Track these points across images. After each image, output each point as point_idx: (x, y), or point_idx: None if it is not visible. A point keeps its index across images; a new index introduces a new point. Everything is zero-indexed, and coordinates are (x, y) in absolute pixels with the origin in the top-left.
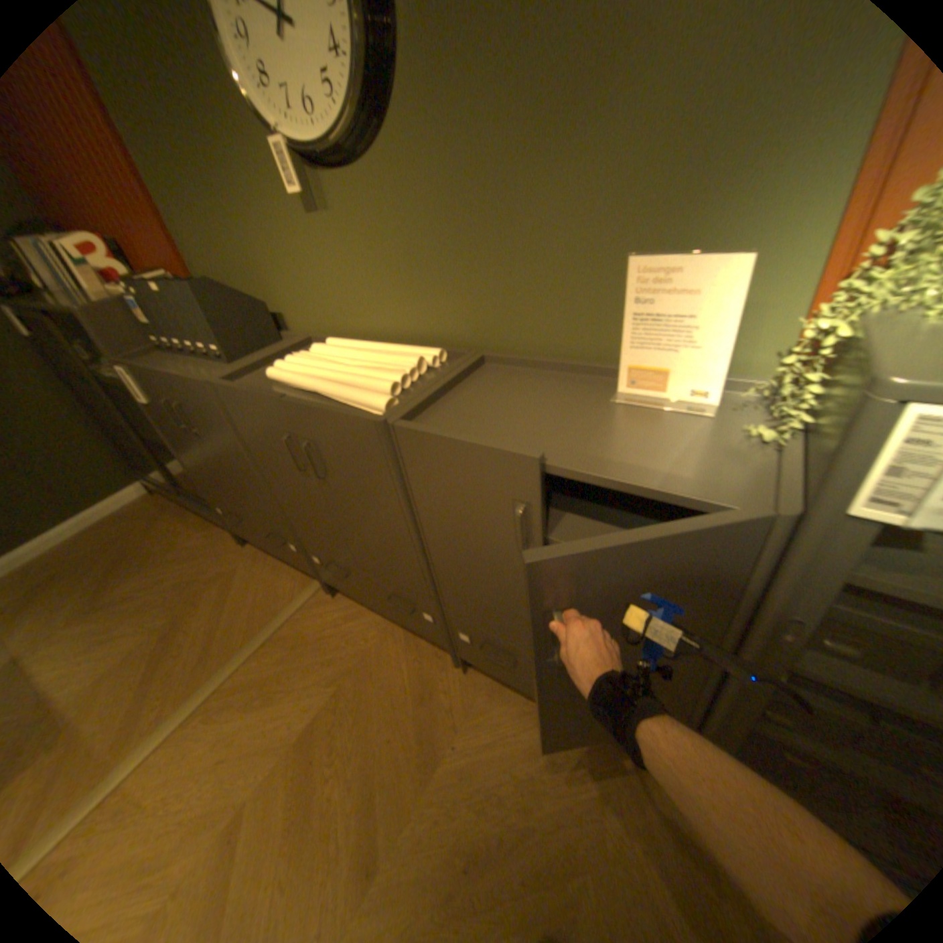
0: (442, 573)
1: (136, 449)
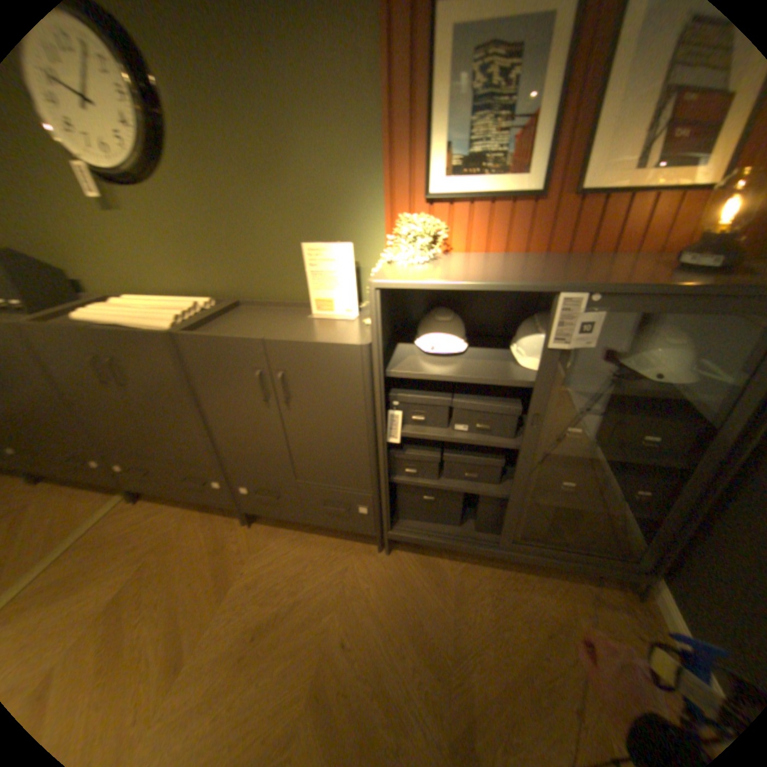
0: (220, 439)
1: None
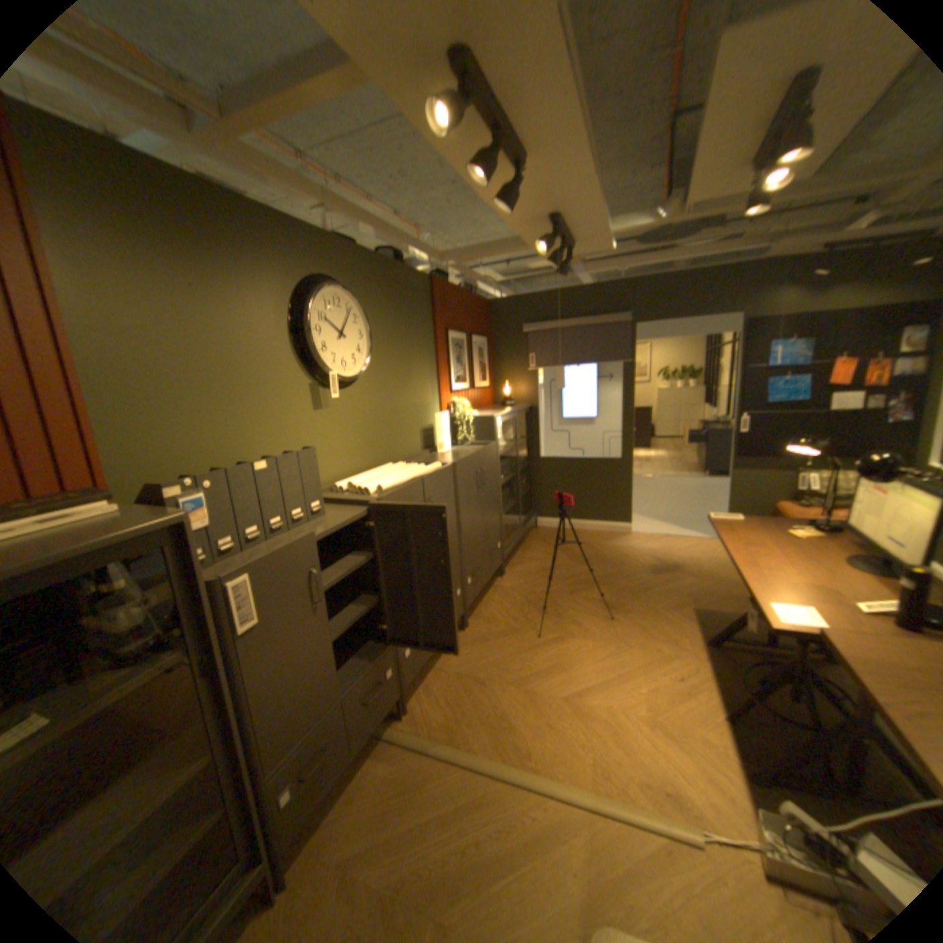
0: (464, 536)
1: None
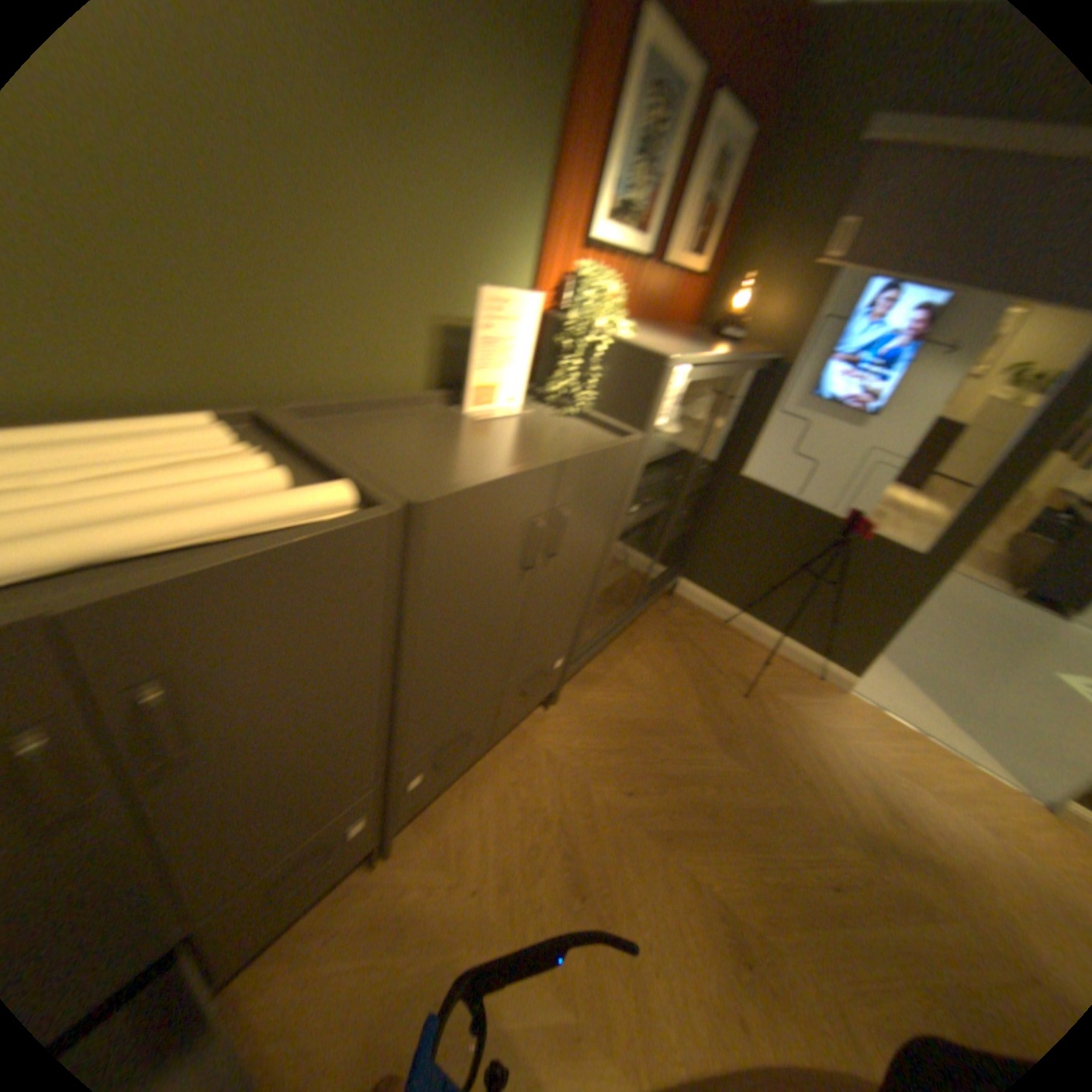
0: (421, 700)
1: None
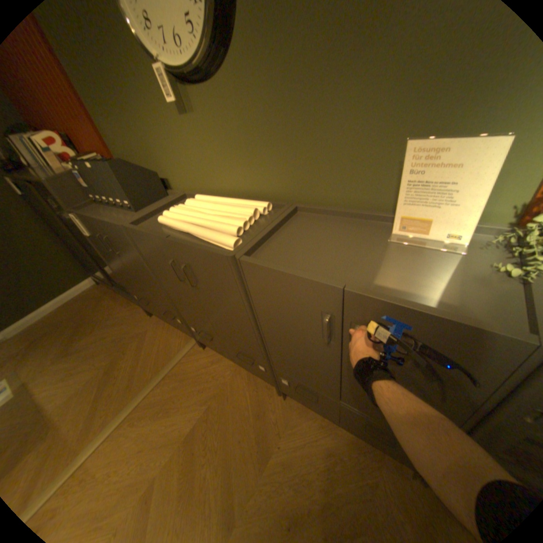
0: (272, 347)
1: (88, 259)
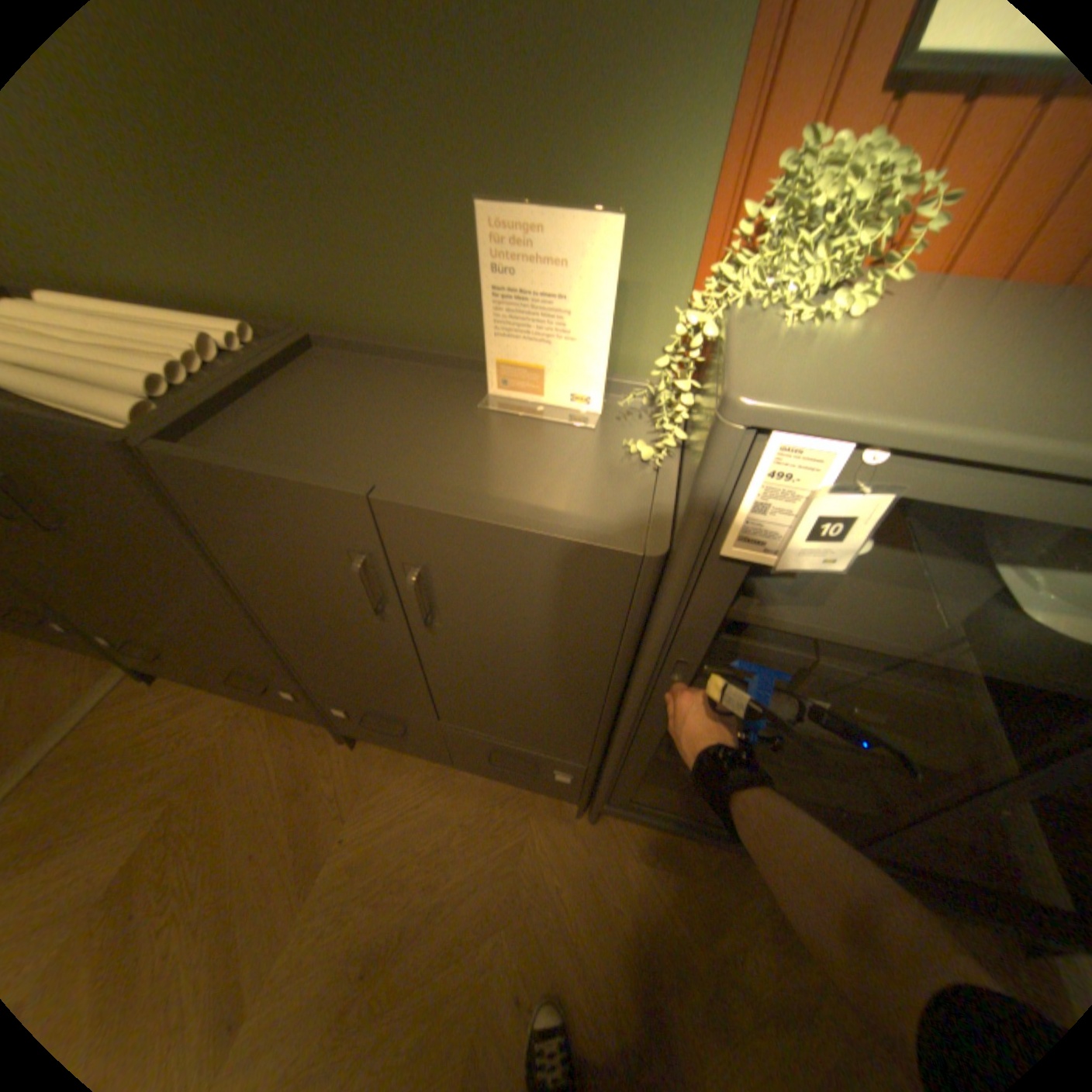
0: (287, 645)
1: None
